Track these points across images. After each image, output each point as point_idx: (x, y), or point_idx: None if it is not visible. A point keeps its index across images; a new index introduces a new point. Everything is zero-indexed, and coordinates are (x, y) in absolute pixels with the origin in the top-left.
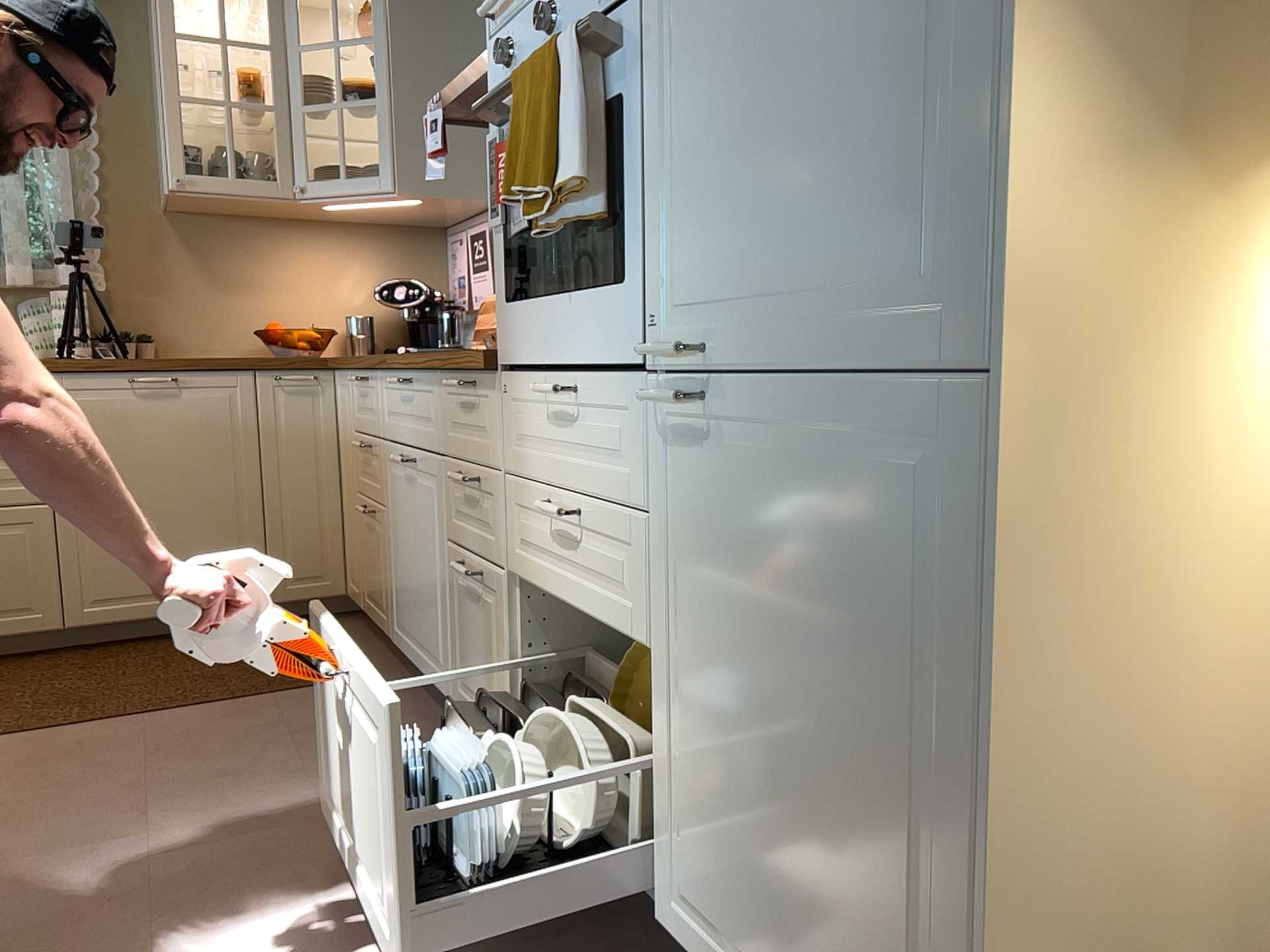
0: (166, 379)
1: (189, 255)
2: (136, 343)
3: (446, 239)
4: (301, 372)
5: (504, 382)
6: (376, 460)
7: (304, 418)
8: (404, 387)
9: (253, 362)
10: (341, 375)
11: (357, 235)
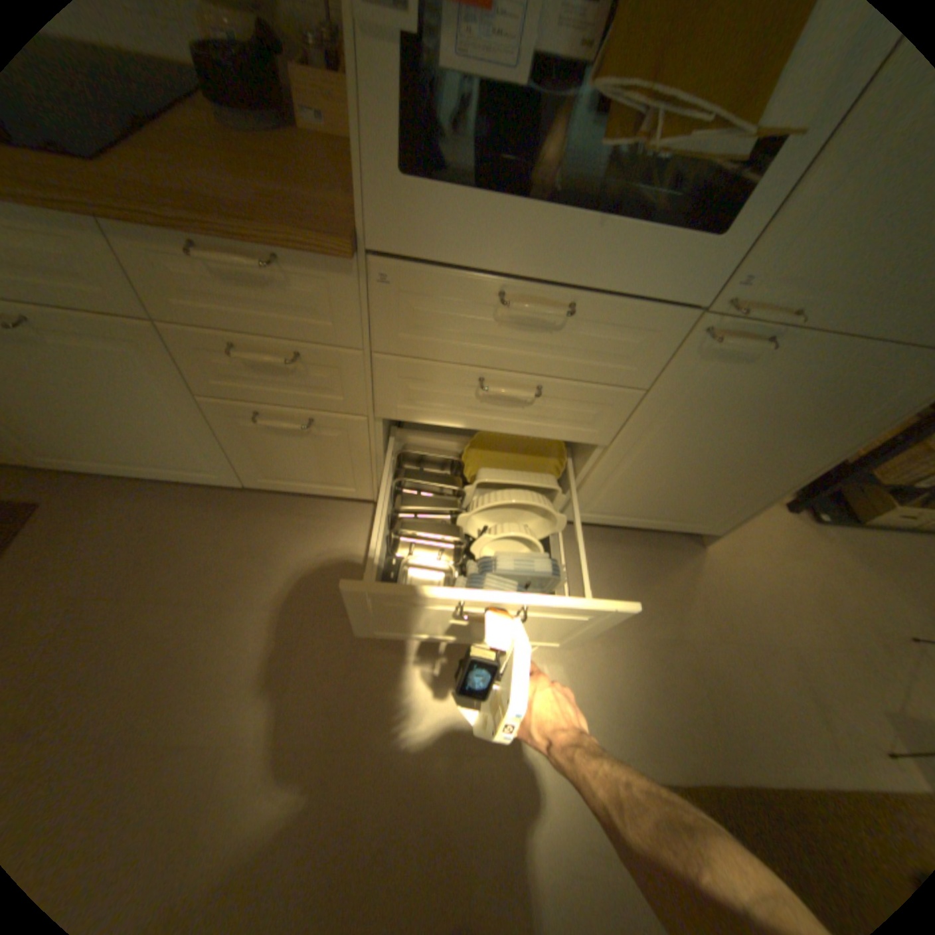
0: None
1: None
2: None
3: None
4: None
5: (372, 267)
6: None
7: None
8: None
9: None
10: None
11: None
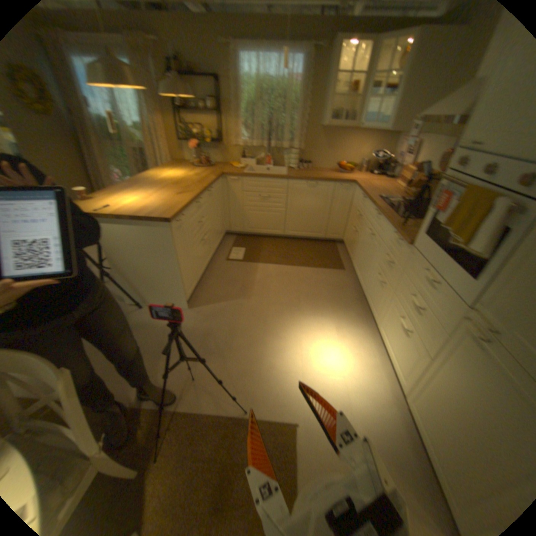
0: (315, 184)
1: (325, 139)
2: (308, 164)
3: (401, 134)
4: (347, 184)
5: (413, 251)
6: (362, 221)
7: (345, 196)
8: (378, 216)
9: (336, 181)
10: (358, 189)
11: (373, 133)
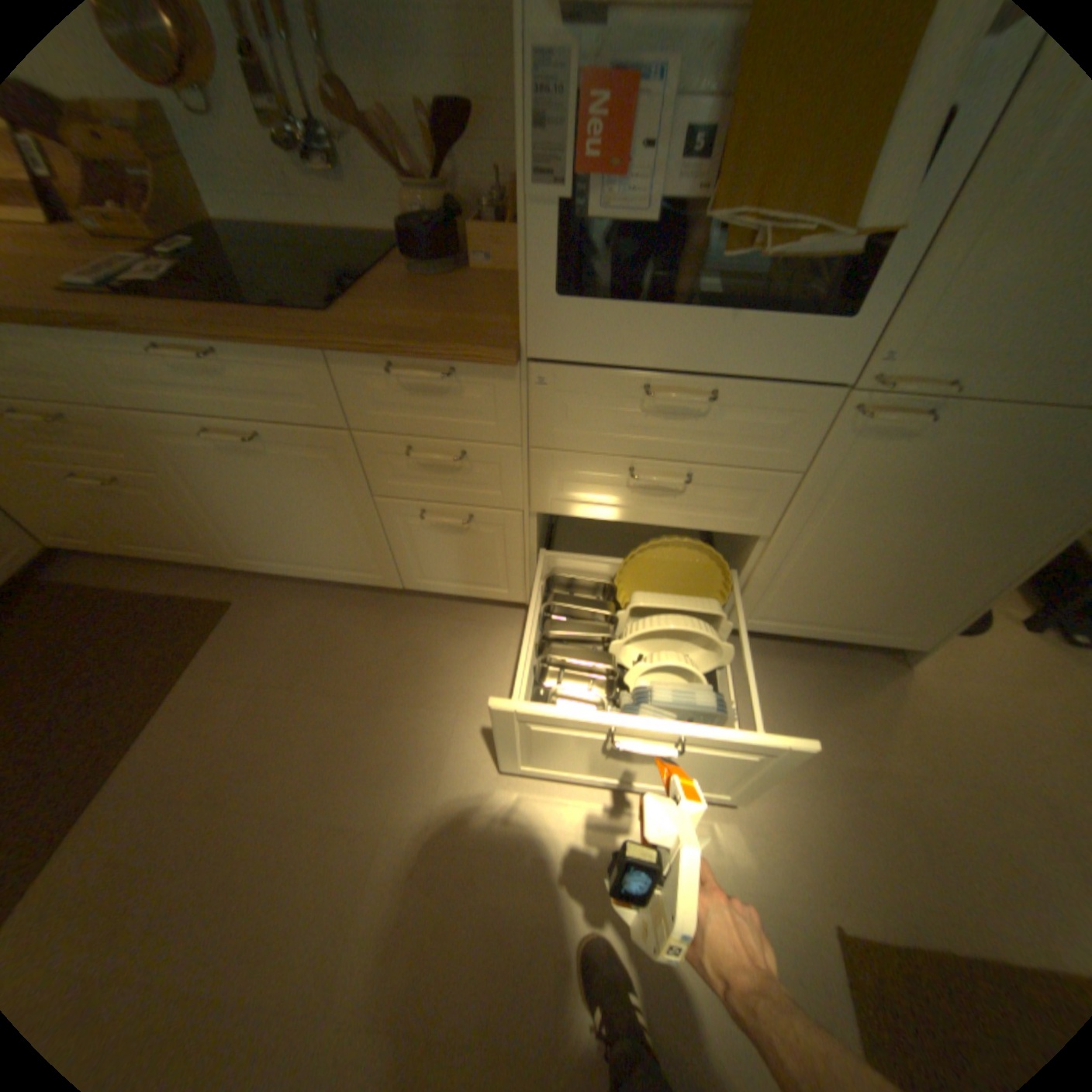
0: None
1: None
2: None
3: None
4: None
5: (531, 373)
6: (96, 430)
7: None
8: (196, 359)
9: None
10: None
11: None
